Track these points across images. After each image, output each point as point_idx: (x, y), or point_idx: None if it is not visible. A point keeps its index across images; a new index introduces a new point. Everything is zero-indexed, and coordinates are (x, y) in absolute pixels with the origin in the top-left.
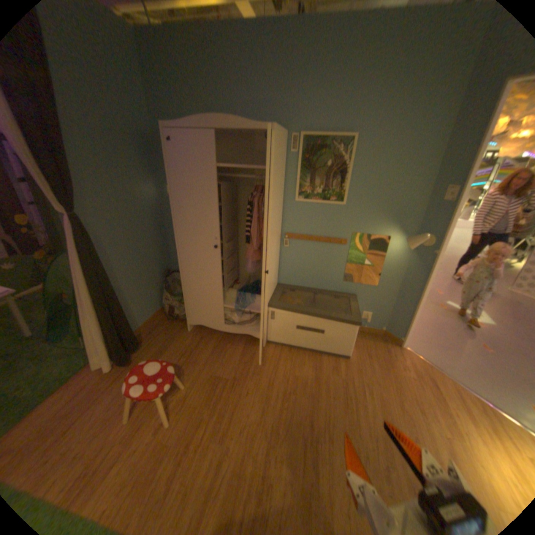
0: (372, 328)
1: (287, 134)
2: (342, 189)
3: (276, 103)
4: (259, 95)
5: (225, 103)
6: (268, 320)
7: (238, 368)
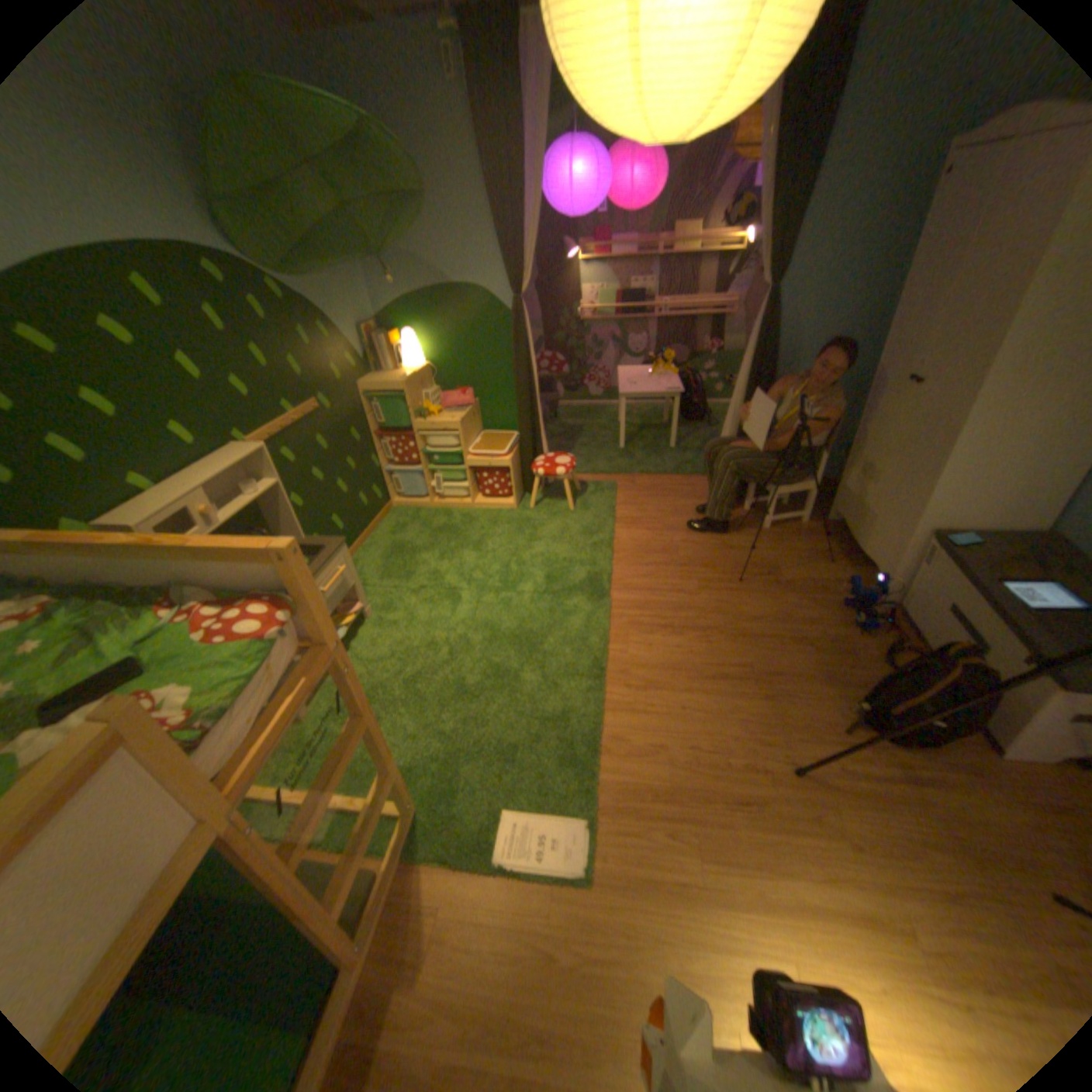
0: None
1: None
2: None
3: None
4: None
5: None
6: (922, 564)
7: (808, 583)
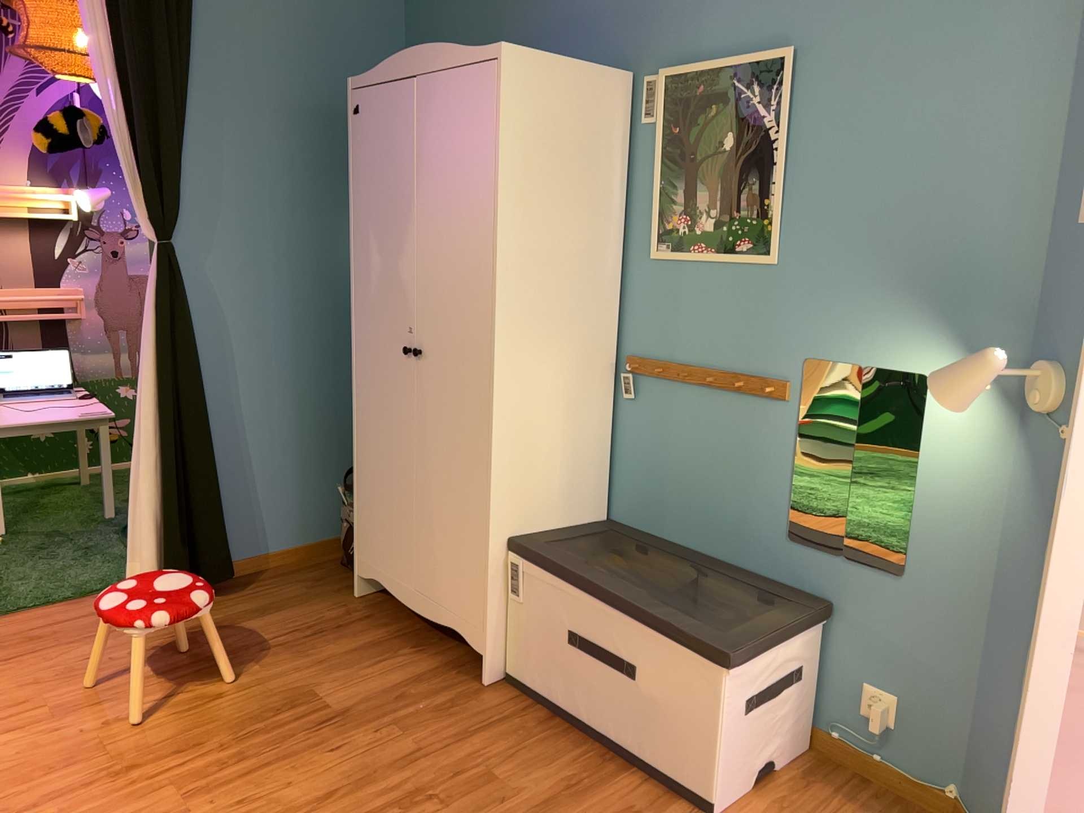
0: (901, 773)
1: (626, 79)
2: (766, 216)
3: (614, 13)
4: (582, 4)
5: (522, 35)
6: (510, 598)
7: (373, 698)
